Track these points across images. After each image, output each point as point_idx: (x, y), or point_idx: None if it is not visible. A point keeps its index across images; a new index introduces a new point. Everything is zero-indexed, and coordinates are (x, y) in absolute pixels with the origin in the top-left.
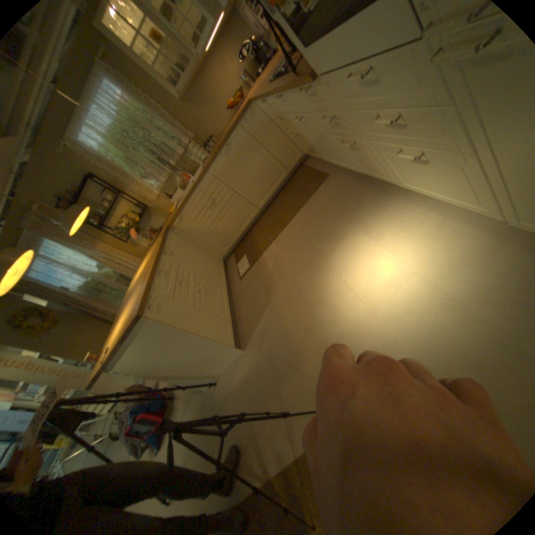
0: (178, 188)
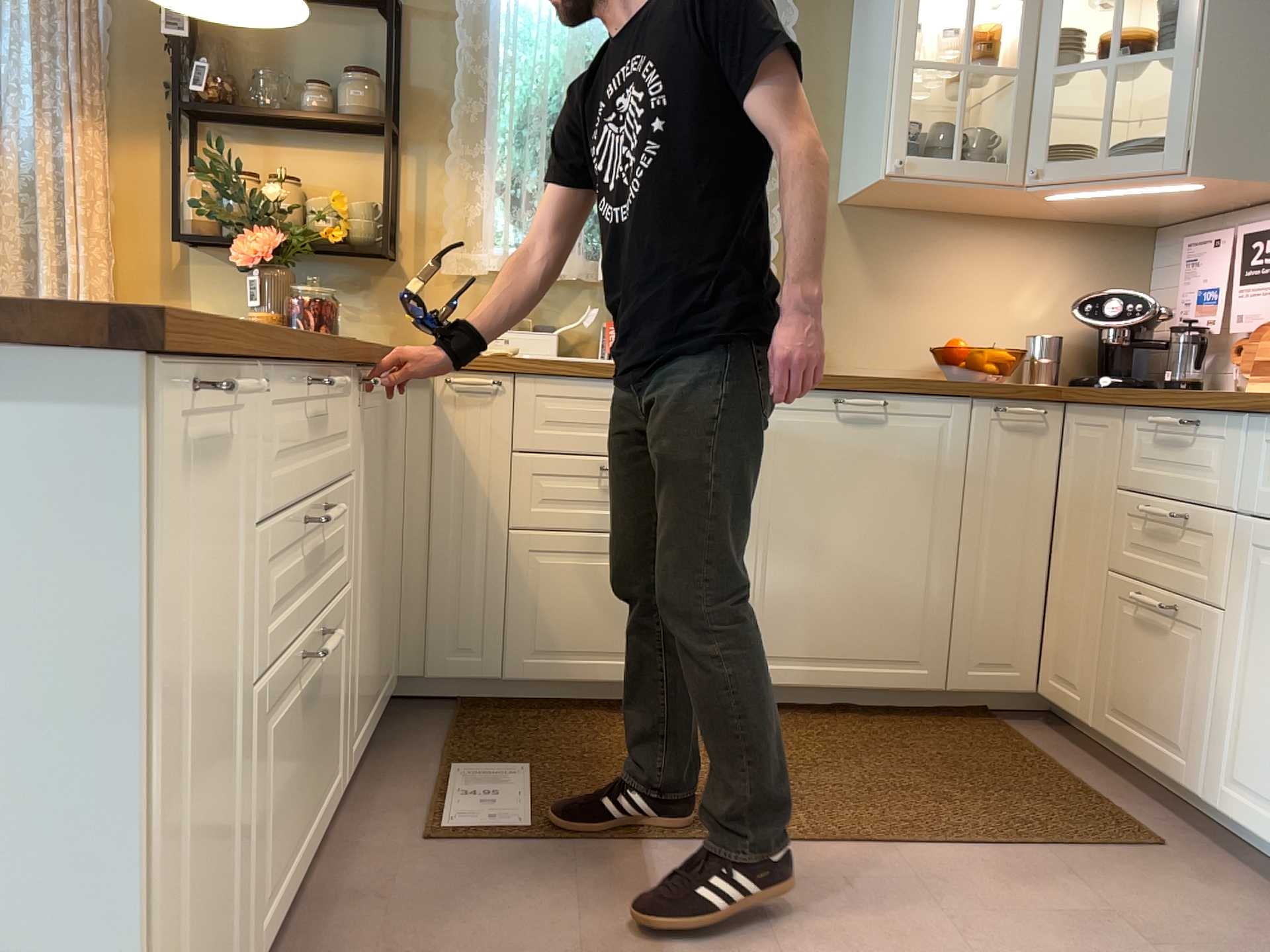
0: (553, 331)
